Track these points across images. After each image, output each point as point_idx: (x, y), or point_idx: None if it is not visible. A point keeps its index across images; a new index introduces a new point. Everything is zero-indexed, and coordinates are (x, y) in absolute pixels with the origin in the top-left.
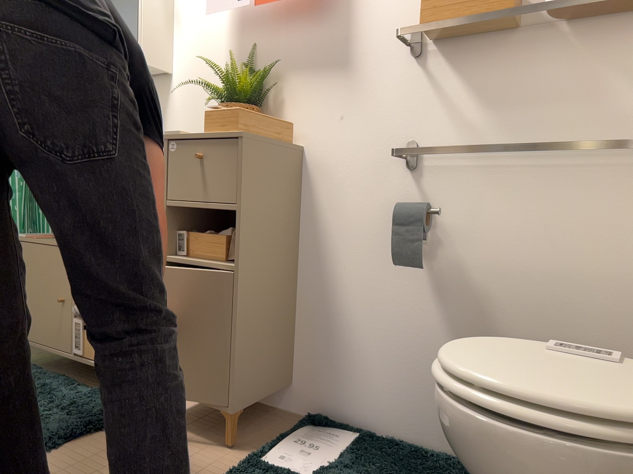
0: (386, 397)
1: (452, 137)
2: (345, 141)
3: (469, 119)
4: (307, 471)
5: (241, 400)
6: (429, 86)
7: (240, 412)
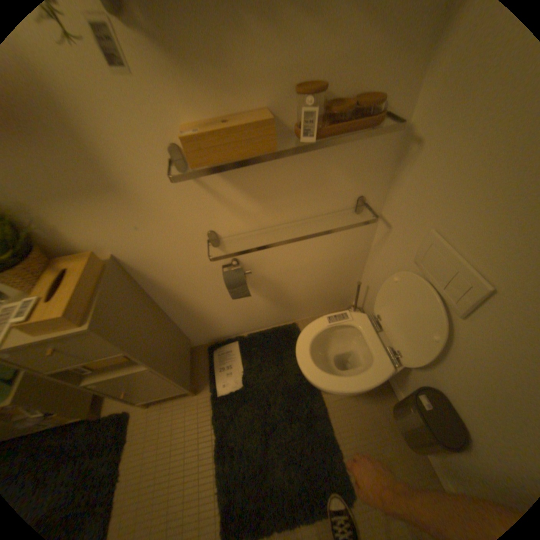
0: (240, 324)
1: (237, 221)
2: (150, 241)
3: (246, 208)
4: (236, 383)
5: (186, 383)
6: (206, 191)
7: (188, 385)
